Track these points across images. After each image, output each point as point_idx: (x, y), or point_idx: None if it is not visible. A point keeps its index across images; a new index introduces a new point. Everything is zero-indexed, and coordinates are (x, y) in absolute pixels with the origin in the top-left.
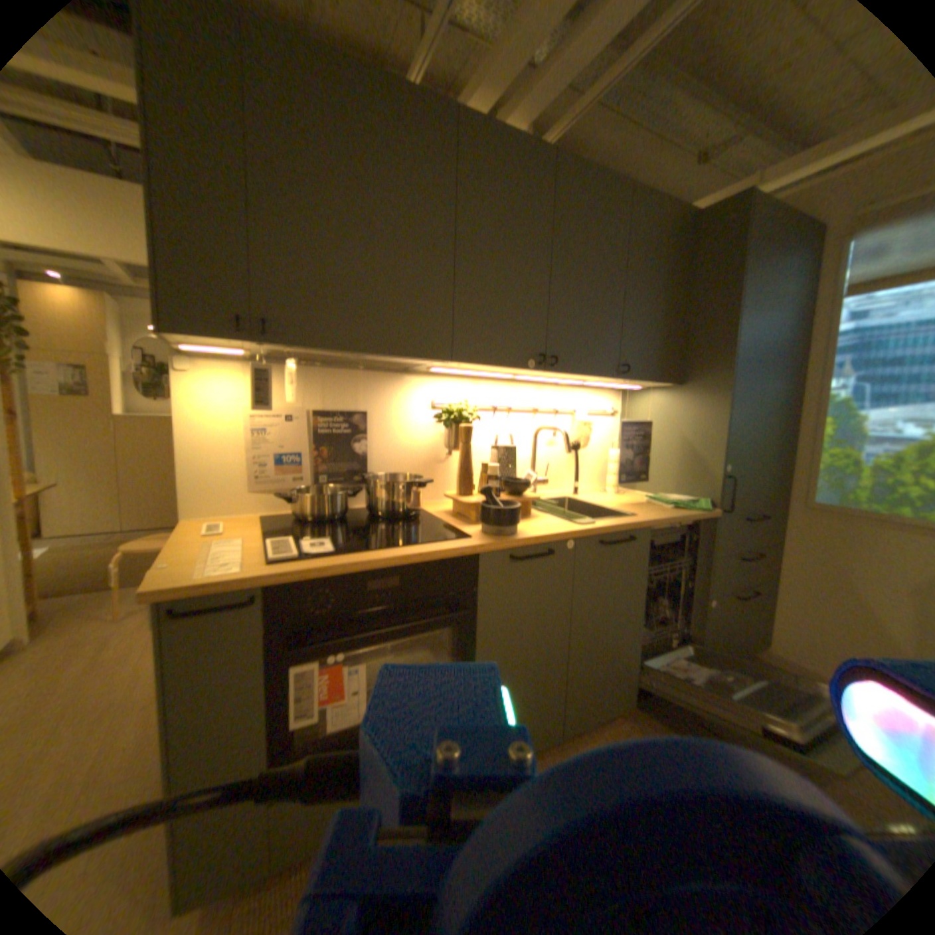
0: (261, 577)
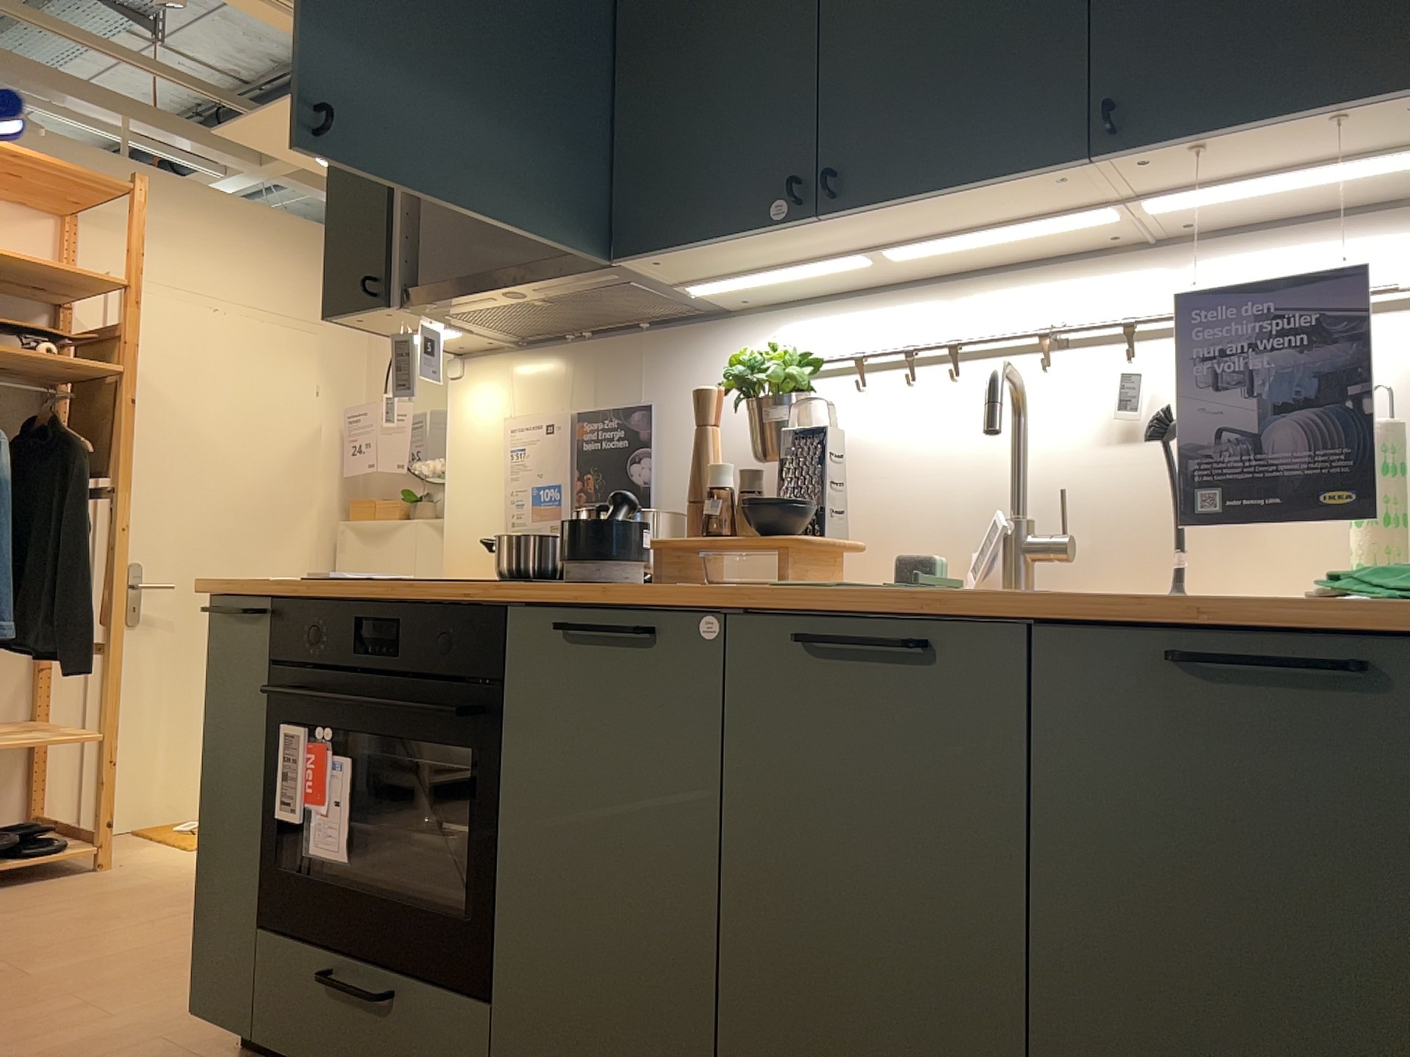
0: (276, 590)
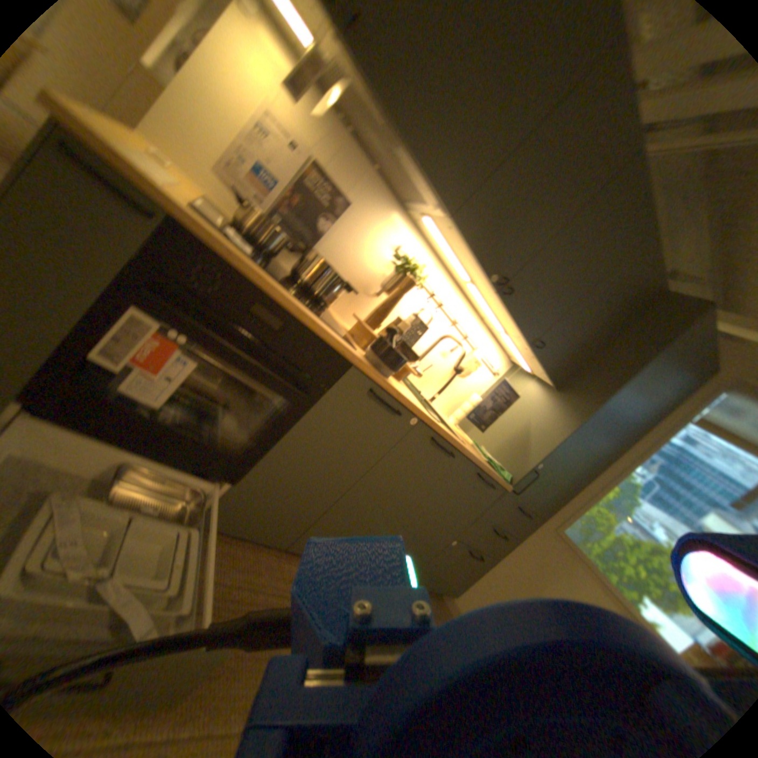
0: (168, 208)
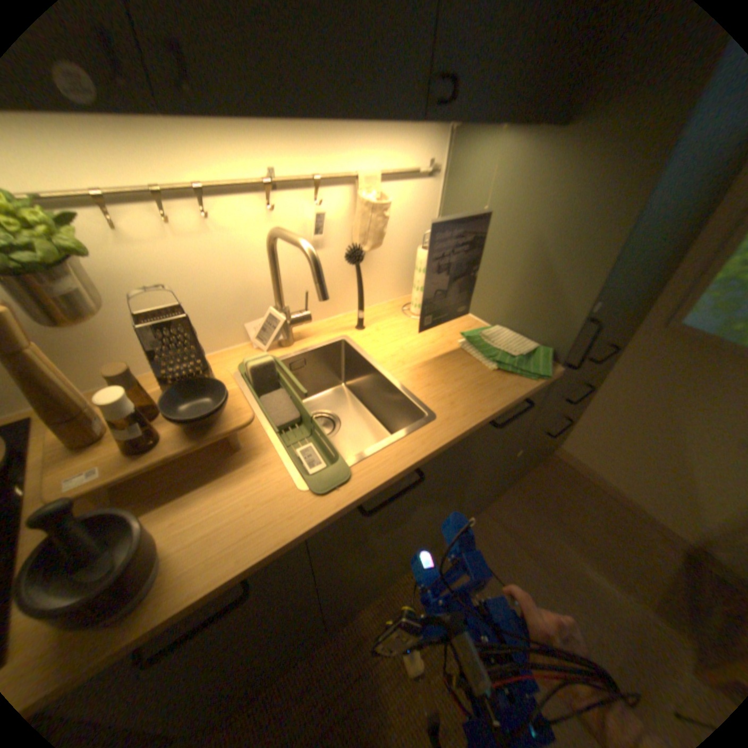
0: None
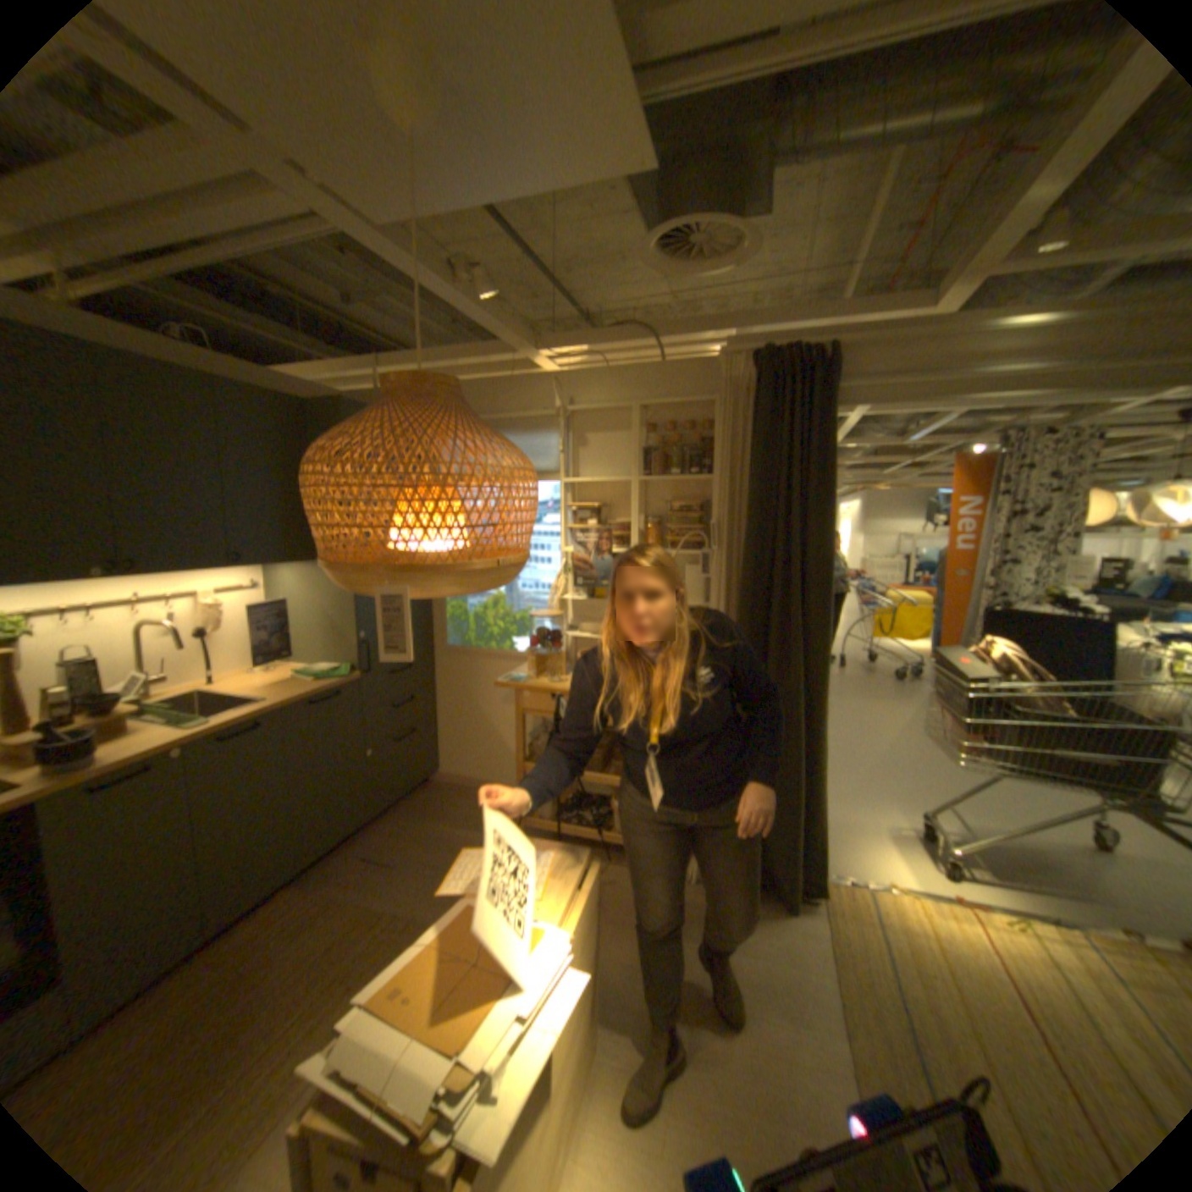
0: None
